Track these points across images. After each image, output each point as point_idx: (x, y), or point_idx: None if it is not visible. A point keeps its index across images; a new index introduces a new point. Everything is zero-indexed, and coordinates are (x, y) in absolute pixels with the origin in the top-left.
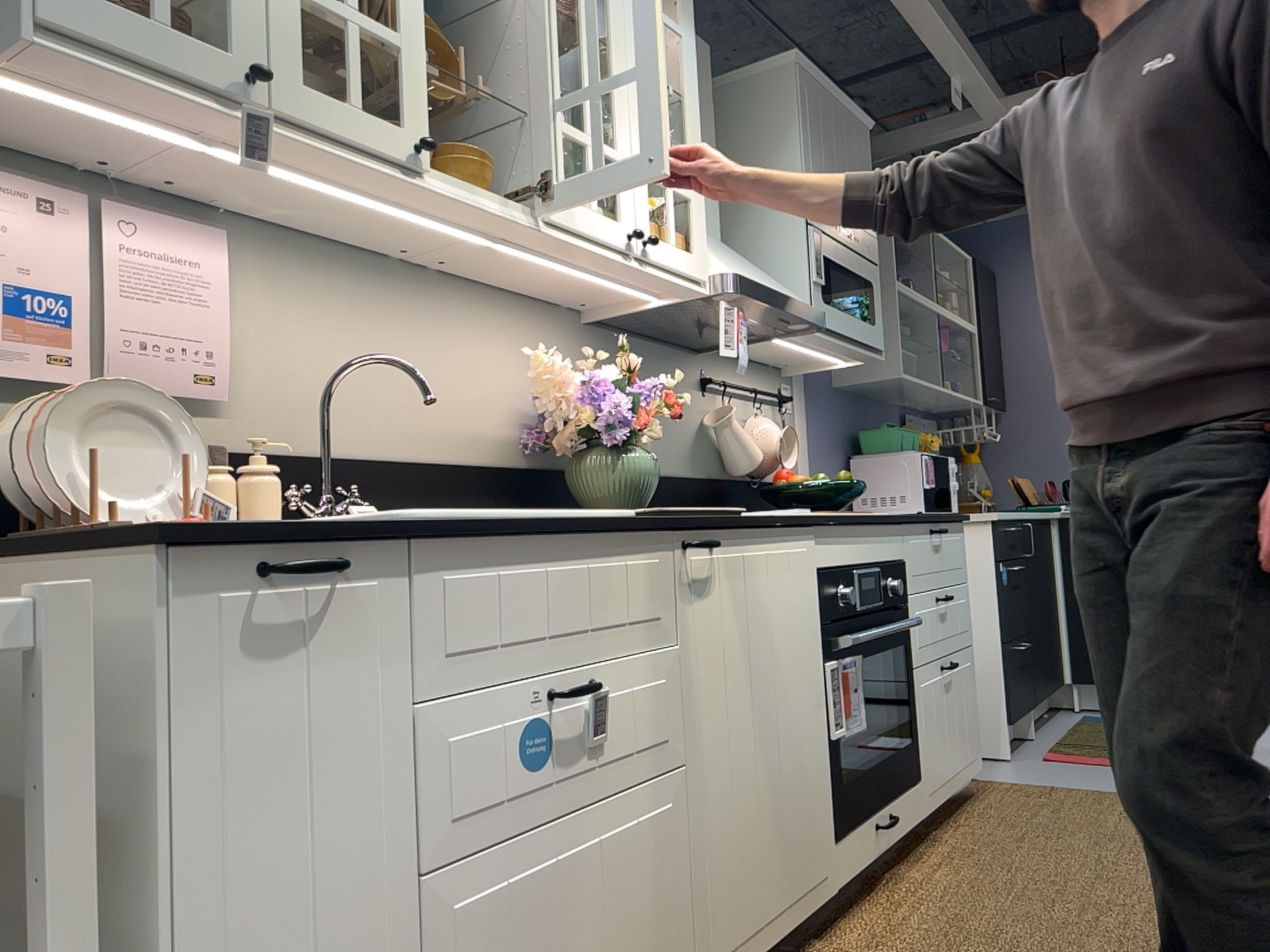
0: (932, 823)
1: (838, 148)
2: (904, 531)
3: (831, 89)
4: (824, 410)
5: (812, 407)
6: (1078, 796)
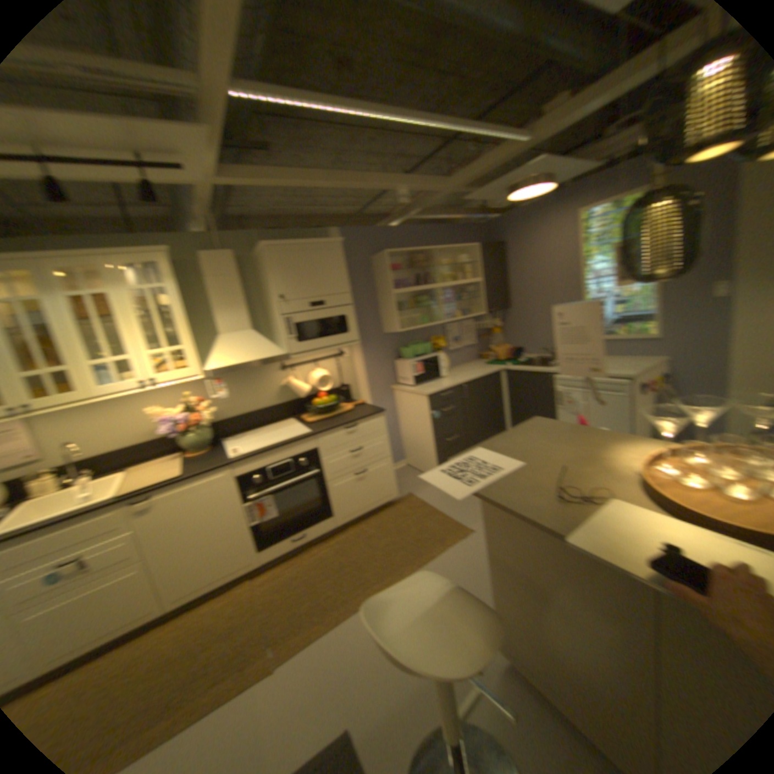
0: (357, 521)
1: (304, 267)
2: (314, 437)
3: (294, 242)
4: (372, 346)
5: (362, 348)
6: (422, 513)
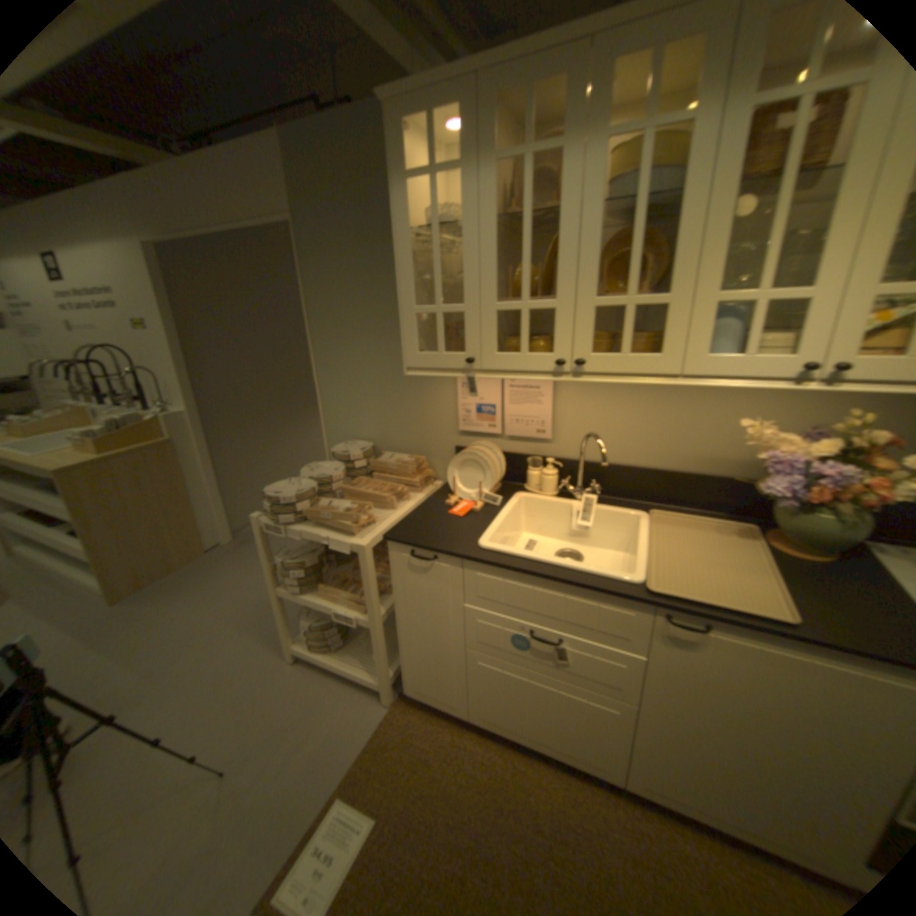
0: None
1: None
2: None
3: None
4: None
5: None
6: None
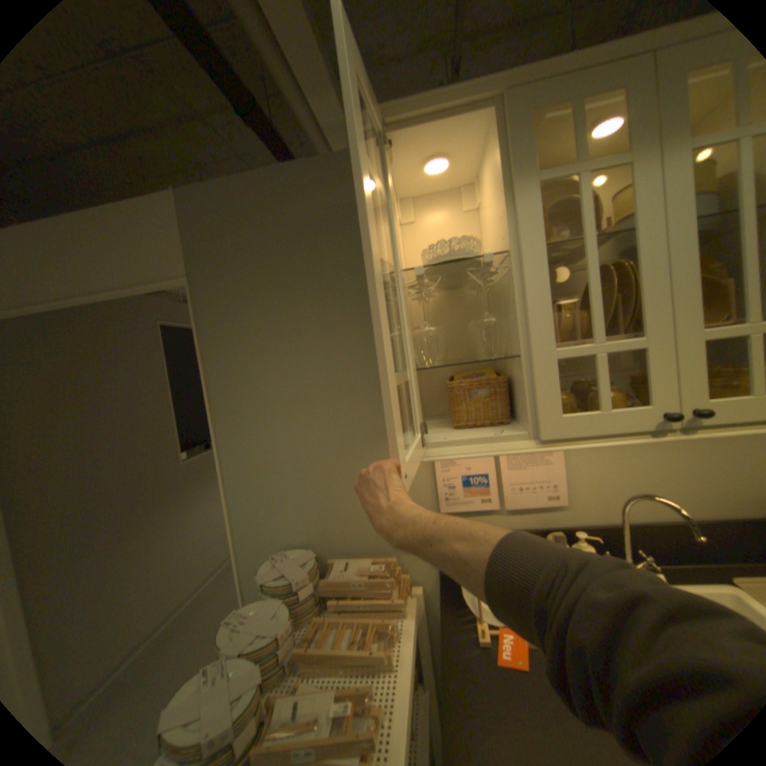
0: None
1: None
2: None
3: None
4: None
5: None
6: None
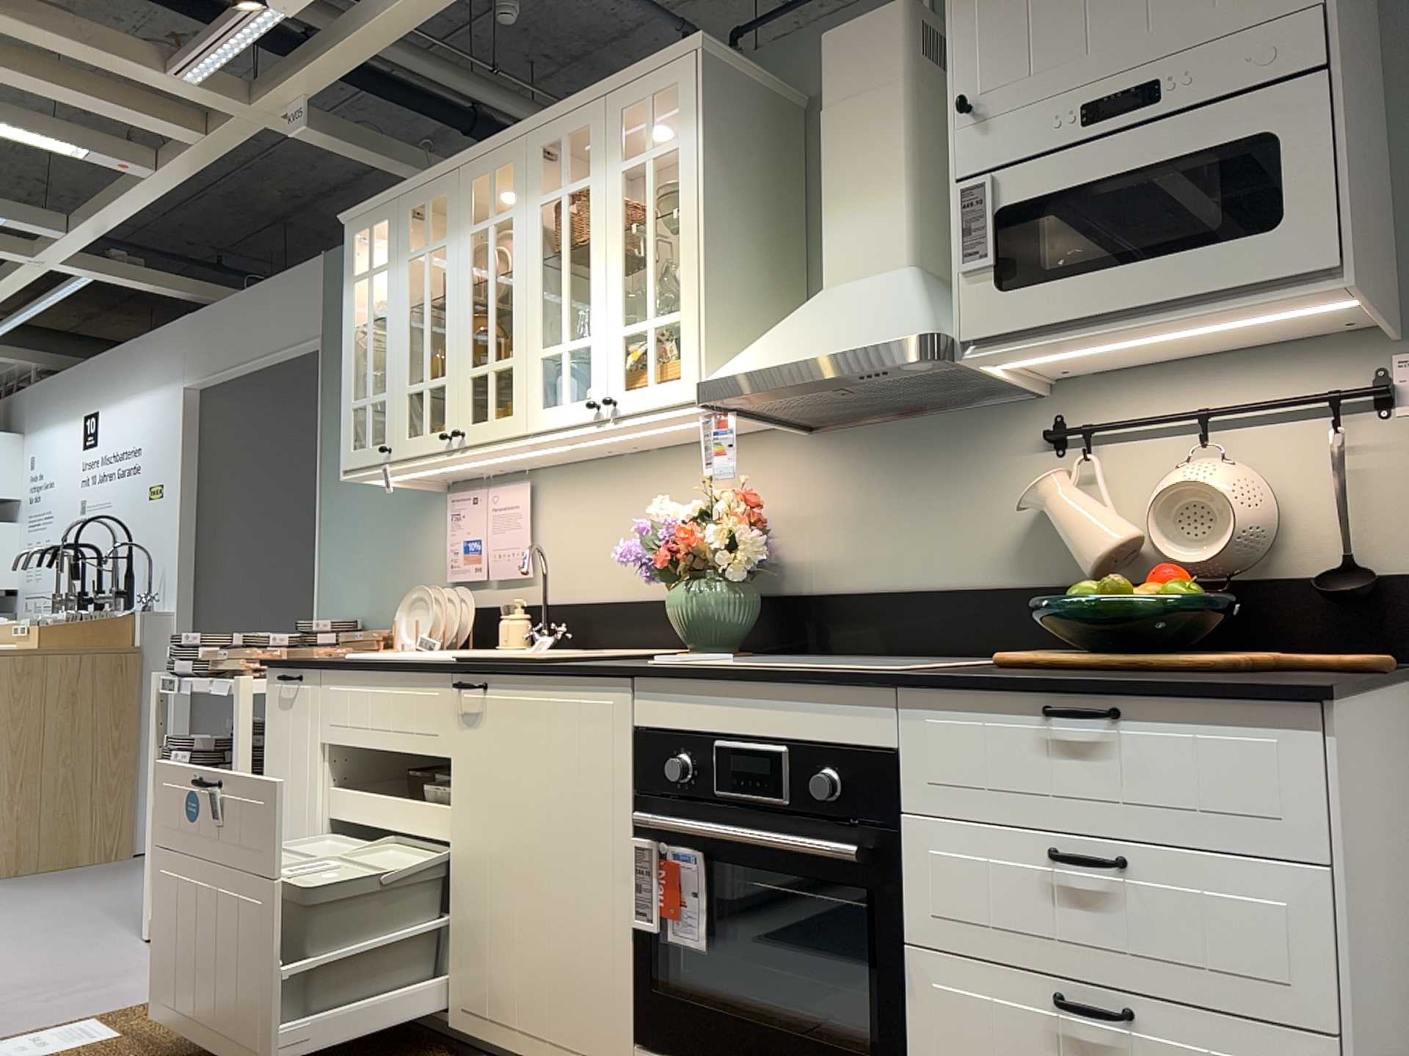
0: None
1: None
2: (898, 700)
3: None
4: None
5: None
6: None
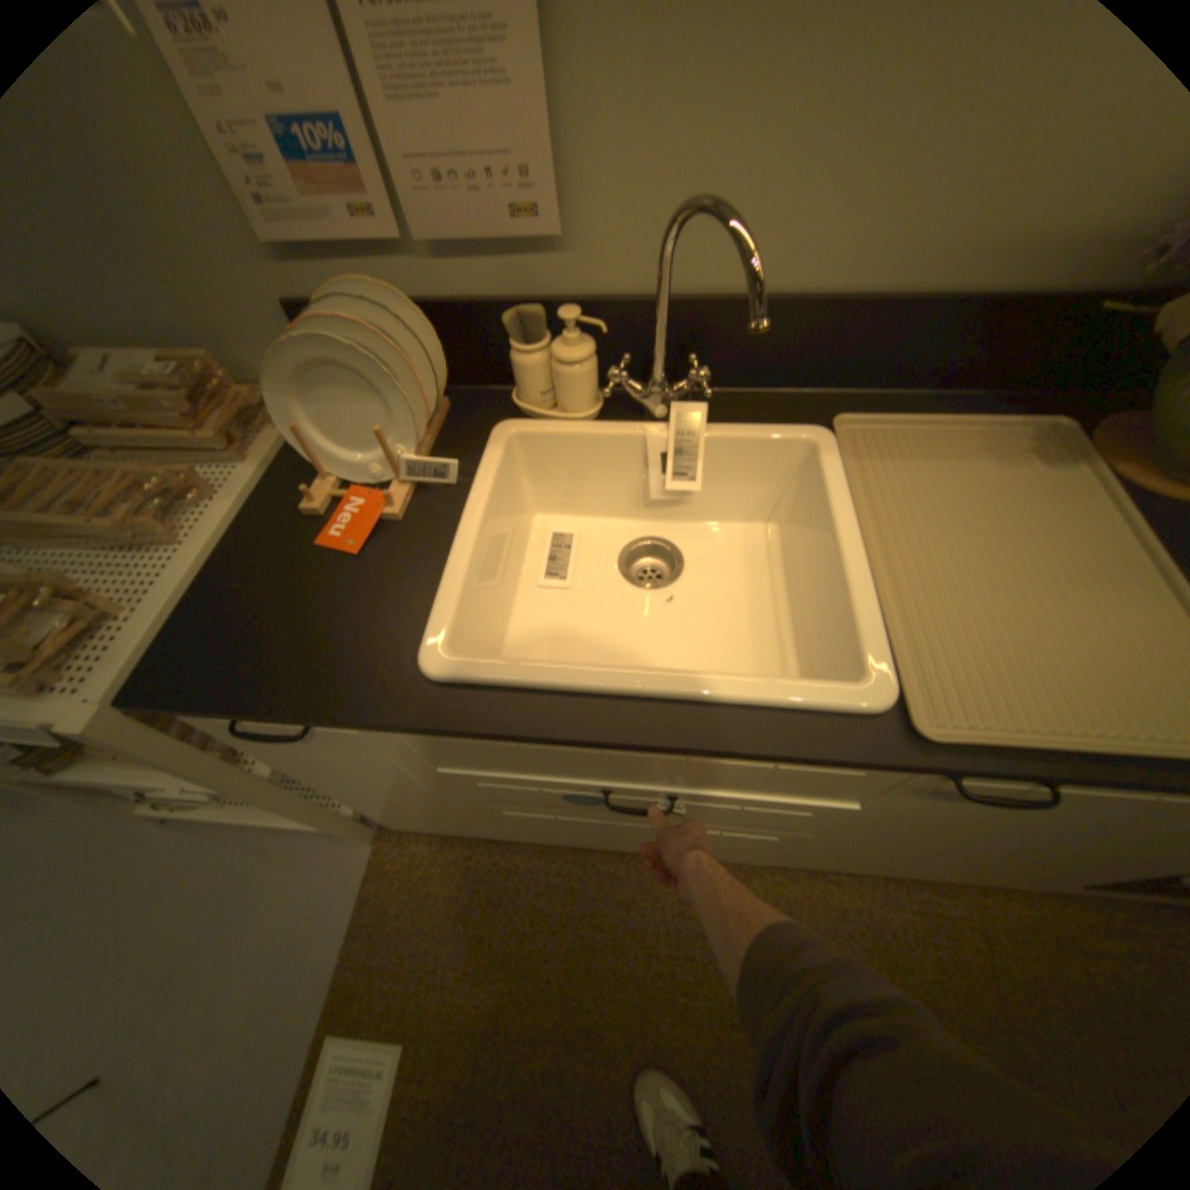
0: None
1: None
2: None
3: None
4: None
5: None
6: None
